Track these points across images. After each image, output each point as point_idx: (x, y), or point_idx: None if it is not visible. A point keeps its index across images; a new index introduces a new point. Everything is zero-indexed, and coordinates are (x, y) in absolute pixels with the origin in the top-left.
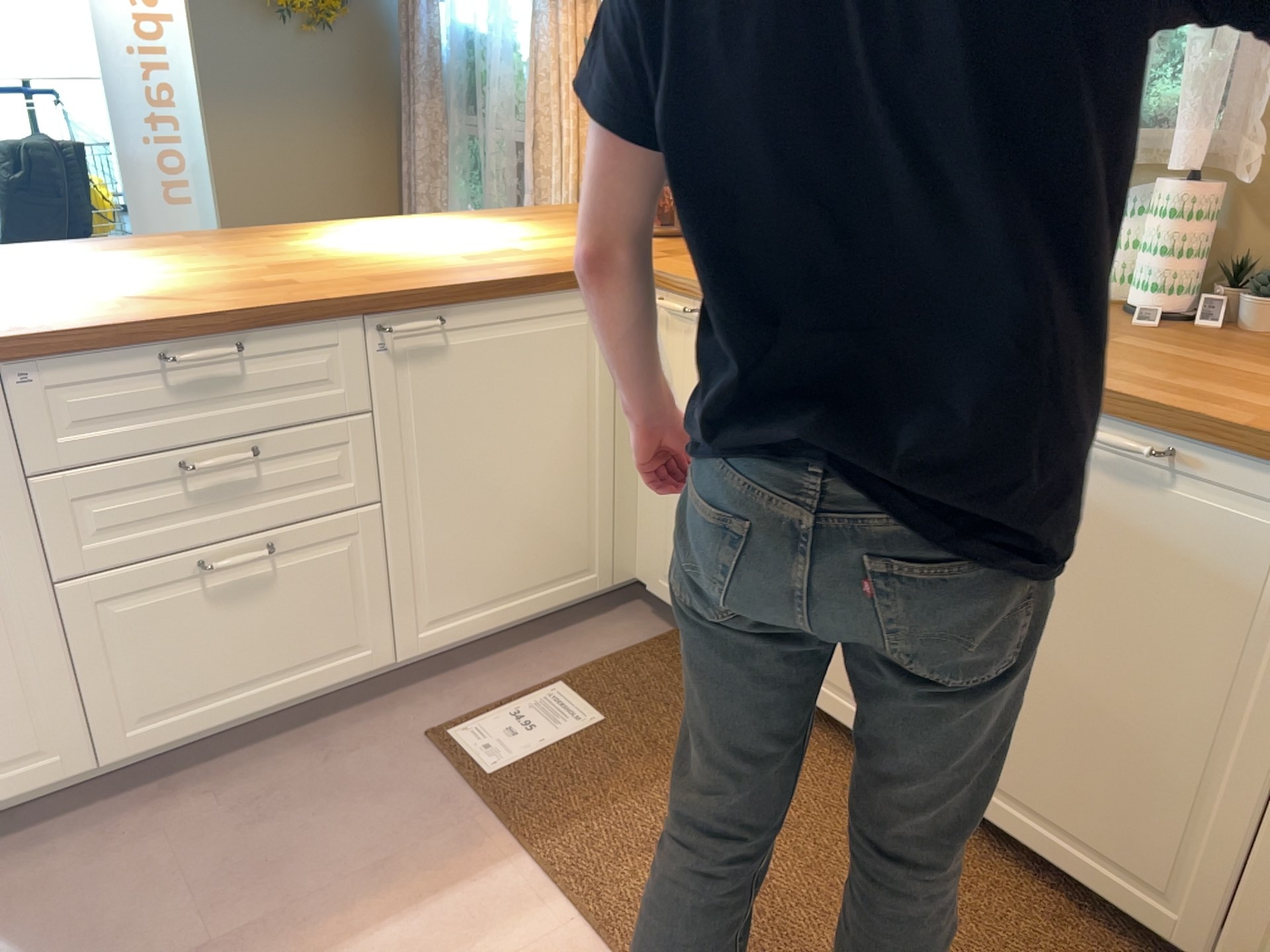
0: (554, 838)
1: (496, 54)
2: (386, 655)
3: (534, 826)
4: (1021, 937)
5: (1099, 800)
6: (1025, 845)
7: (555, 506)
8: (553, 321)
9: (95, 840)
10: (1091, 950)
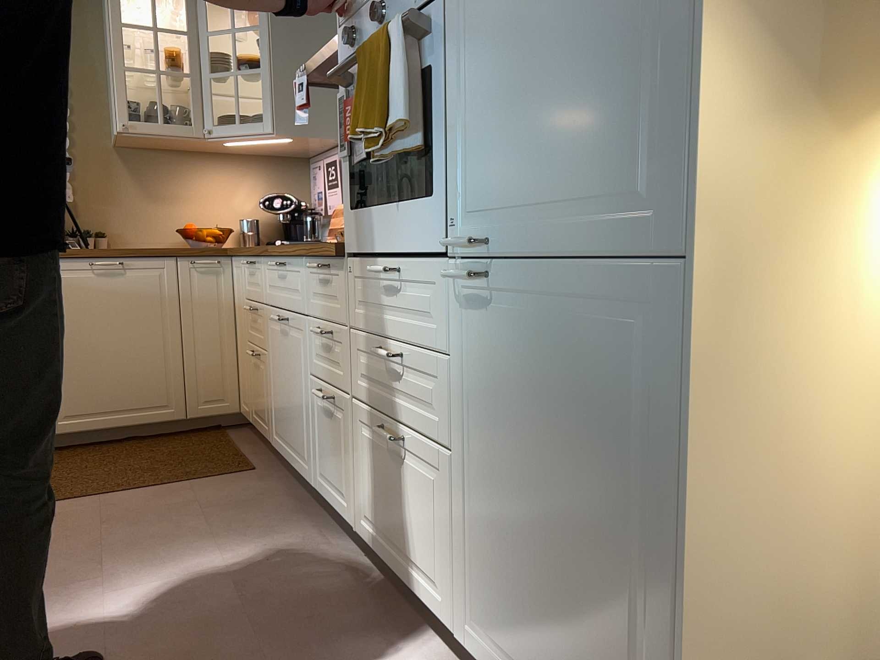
0: None
1: None
2: None
3: None
4: (135, 449)
5: (137, 388)
6: (116, 427)
7: None
8: None
9: None
10: (154, 442)
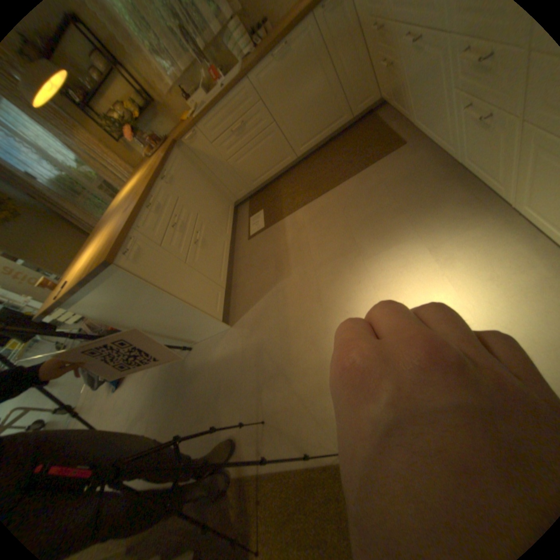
0: (284, 213)
1: (69, 169)
2: (228, 240)
3: (280, 217)
4: (336, 146)
5: (325, 114)
6: (323, 138)
7: (214, 196)
8: (177, 160)
9: (240, 295)
10: (343, 137)
